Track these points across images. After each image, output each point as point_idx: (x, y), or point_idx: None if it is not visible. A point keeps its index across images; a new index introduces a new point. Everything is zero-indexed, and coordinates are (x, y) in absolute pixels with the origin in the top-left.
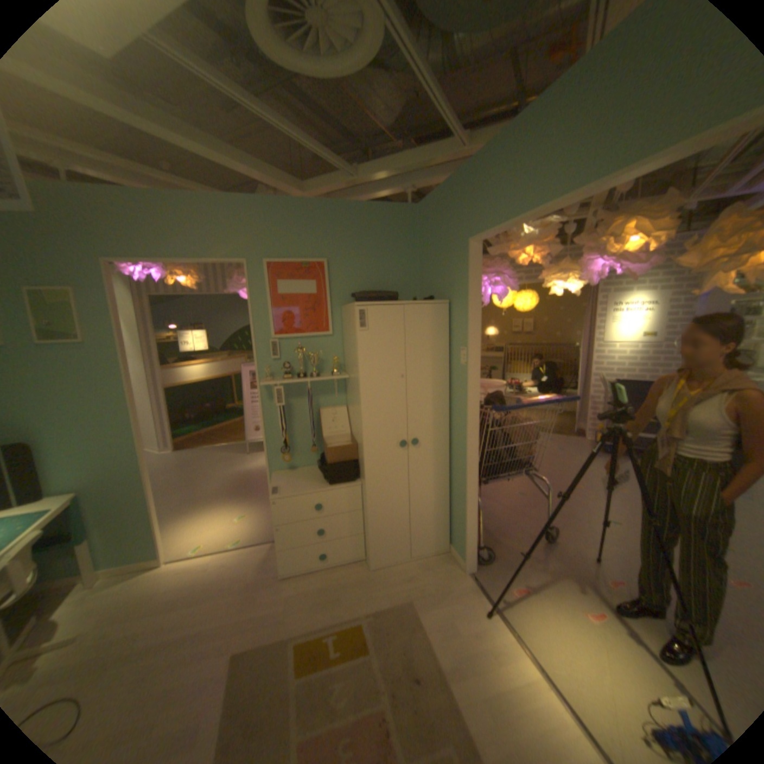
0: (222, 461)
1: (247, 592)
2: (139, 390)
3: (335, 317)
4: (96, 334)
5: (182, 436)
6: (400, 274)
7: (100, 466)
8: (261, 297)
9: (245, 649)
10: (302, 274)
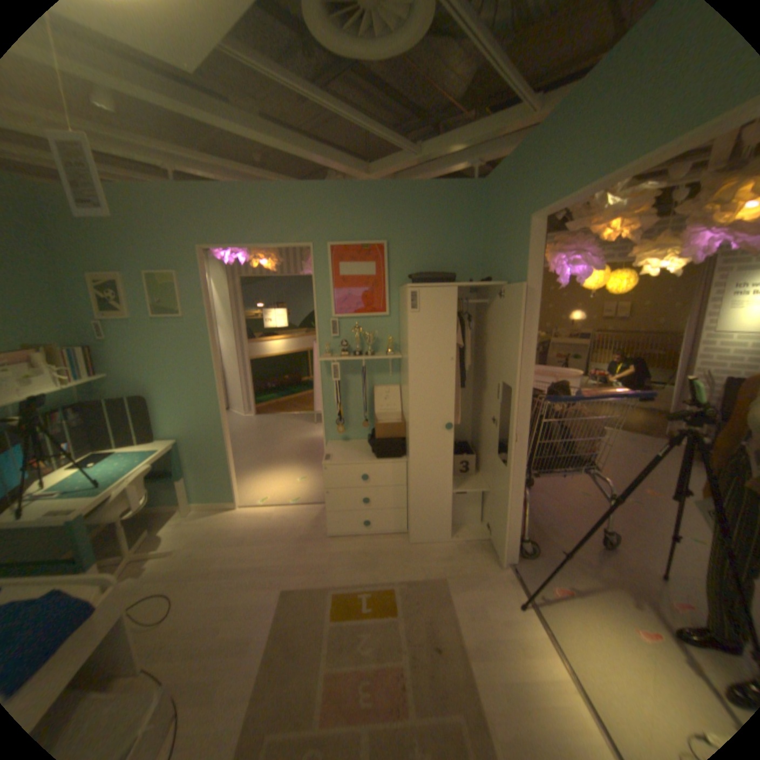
0: (293, 427)
1: (300, 542)
2: (231, 359)
3: (393, 298)
4: (192, 310)
5: (263, 402)
6: (461, 254)
7: (193, 420)
8: (324, 279)
9: (293, 588)
10: (362, 256)
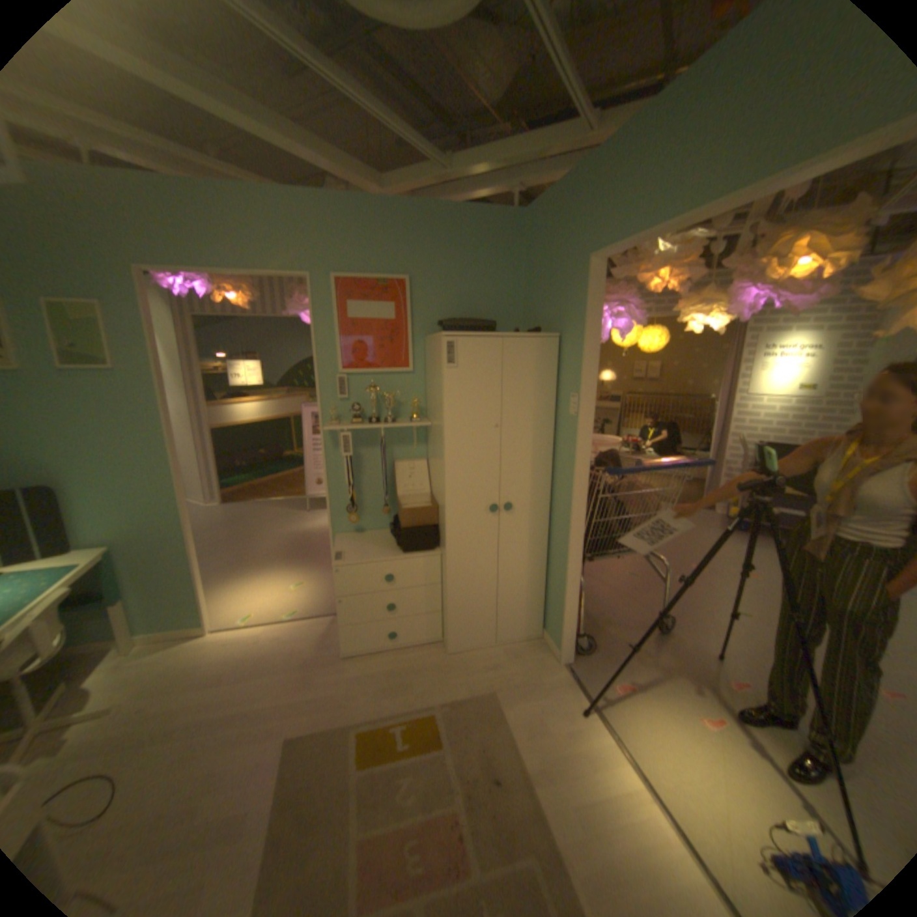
0: (277, 518)
1: (303, 671)
2: (181, 430)
3: (417, 350)
4: (127, 360)
5: (230, 487)
6: (499, 298)
7: (134, 518)
8: (326, 322)
9: (299, 734)
10: (377, 294)
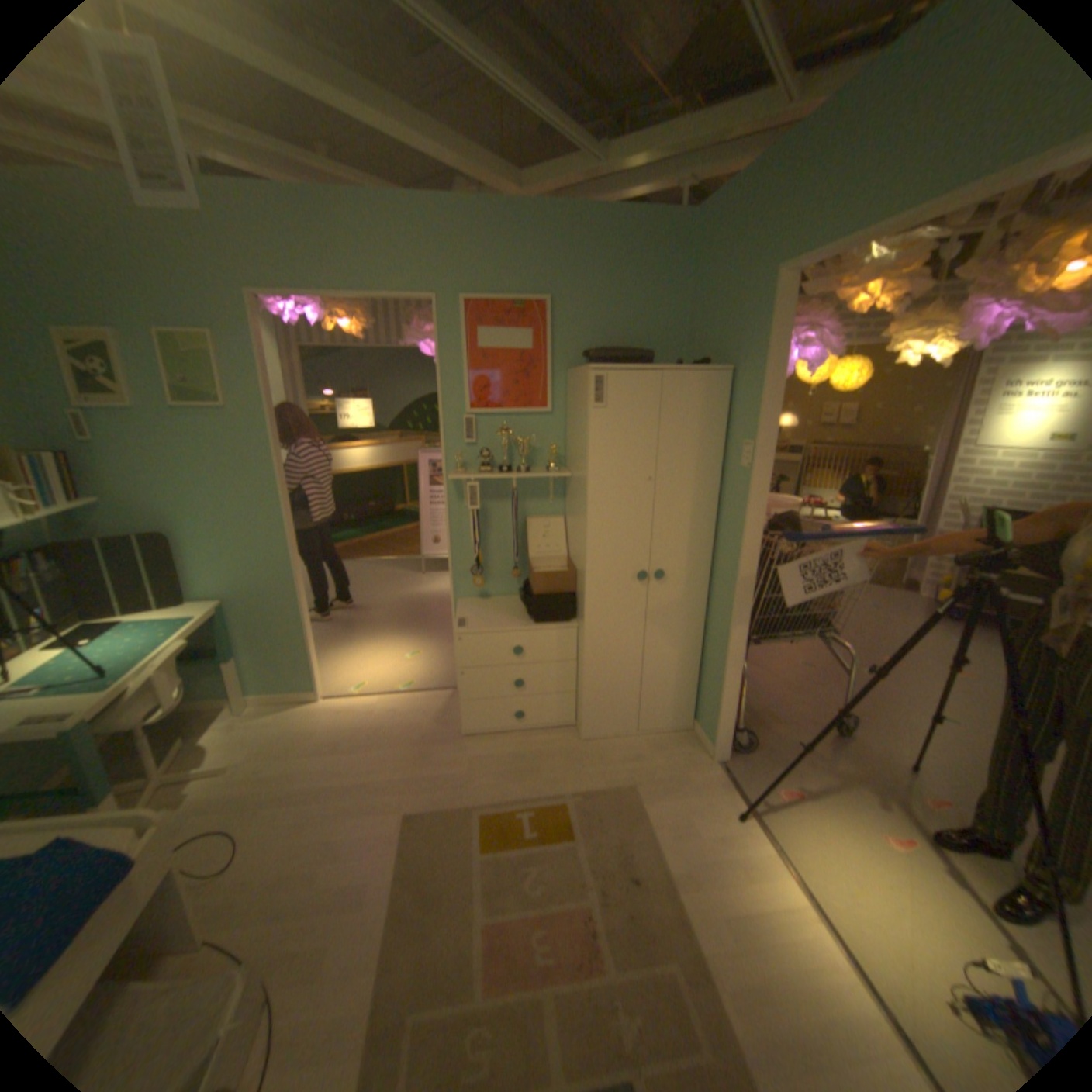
0: (390, 579)
1: (421, 745)
2: None
3: (557, 386)
4: (240, 397)
5: (339, 543)
6: (658, 323)
7: (246, 571)
8: (453, 353)
9: (419, 811)
10: (512, 319)
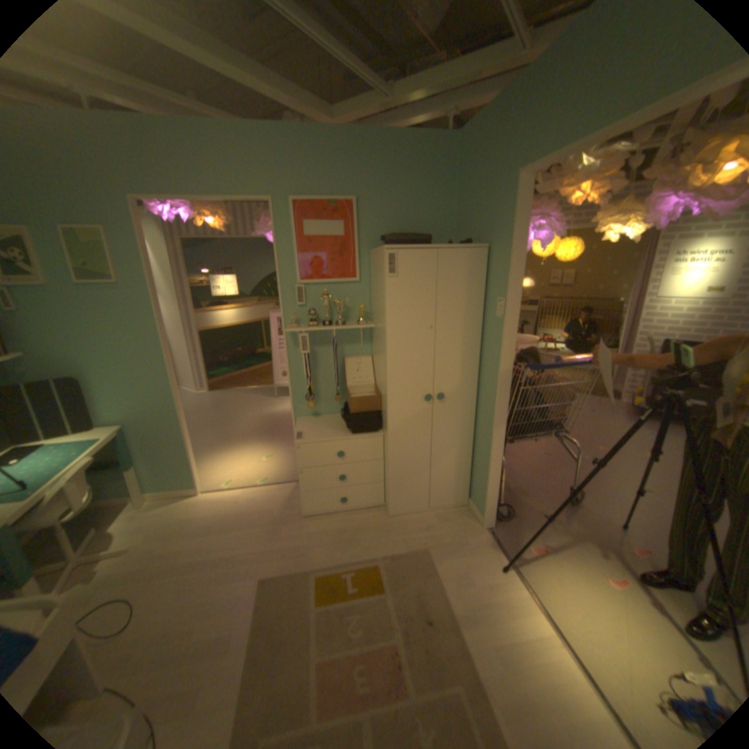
0: (252, 403)
1: (273, 525)
2: (176, 332)
3: (363, 262)
4: (128, 275)
5: (216, 378)
6: (434, 214)
7: (139, 403)
8: (286, 239)
9: (271, 576)
10: (328, 214)
